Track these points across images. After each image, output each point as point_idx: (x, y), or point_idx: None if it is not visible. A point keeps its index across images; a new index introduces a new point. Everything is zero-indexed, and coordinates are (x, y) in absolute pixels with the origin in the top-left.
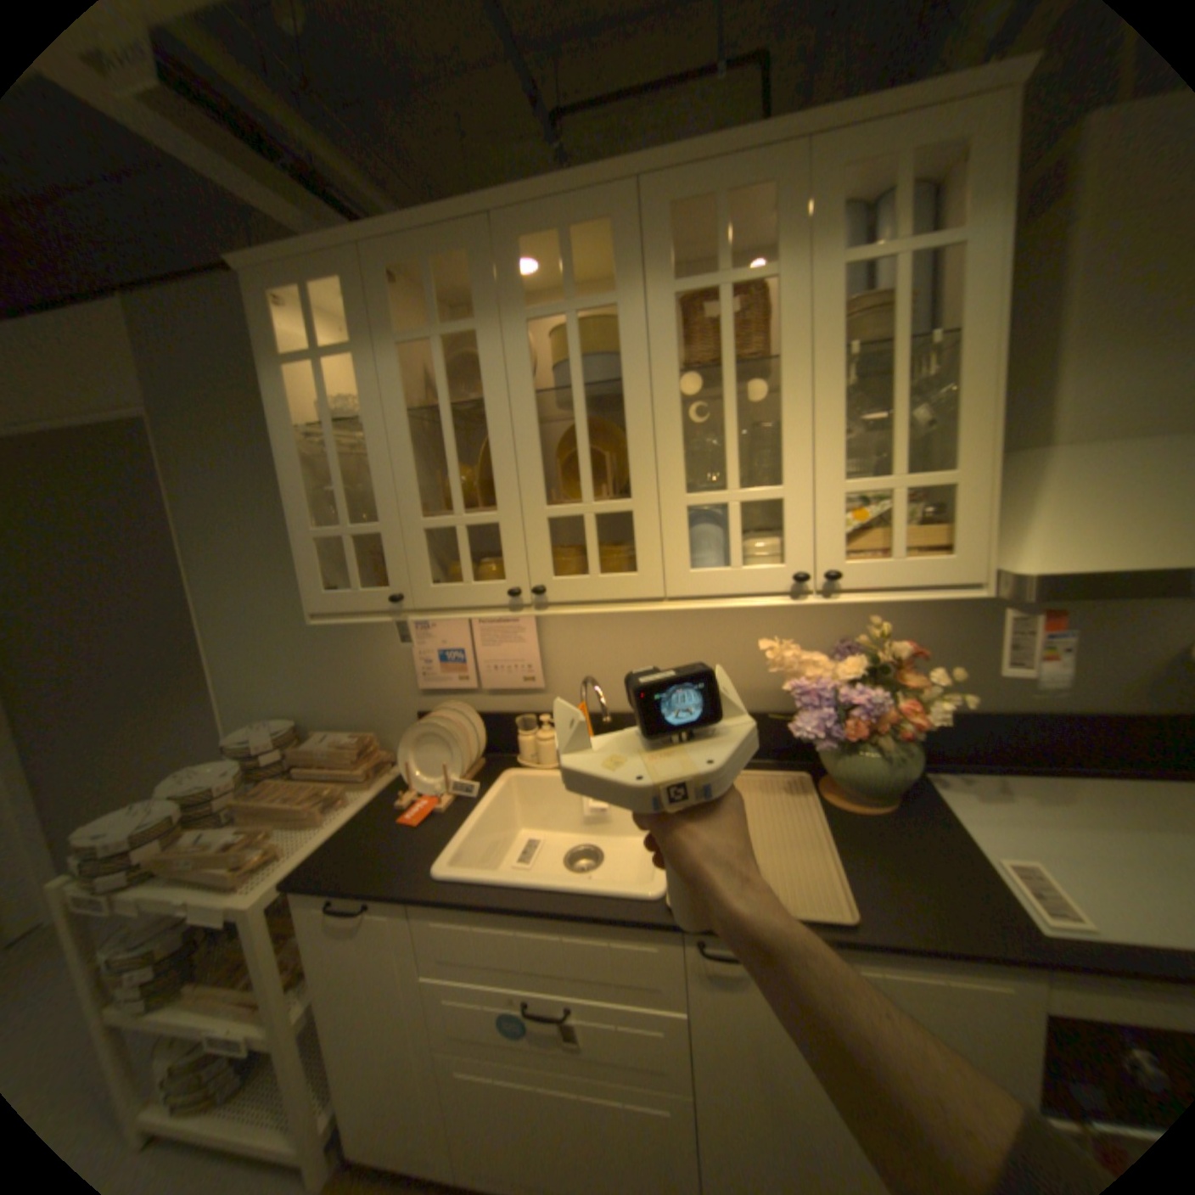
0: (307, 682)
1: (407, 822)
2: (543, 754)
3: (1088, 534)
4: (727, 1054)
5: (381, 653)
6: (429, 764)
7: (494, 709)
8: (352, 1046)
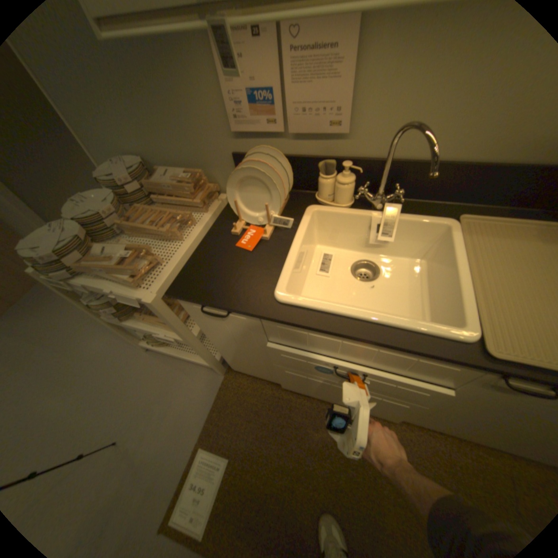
0: (136, 123)
1: (242, 246)
2: (339, 194)
3: None
4: (471, 403)
5: (190, 93)
6: (250, 201)
7: (298, 153)
8: (230, 350)
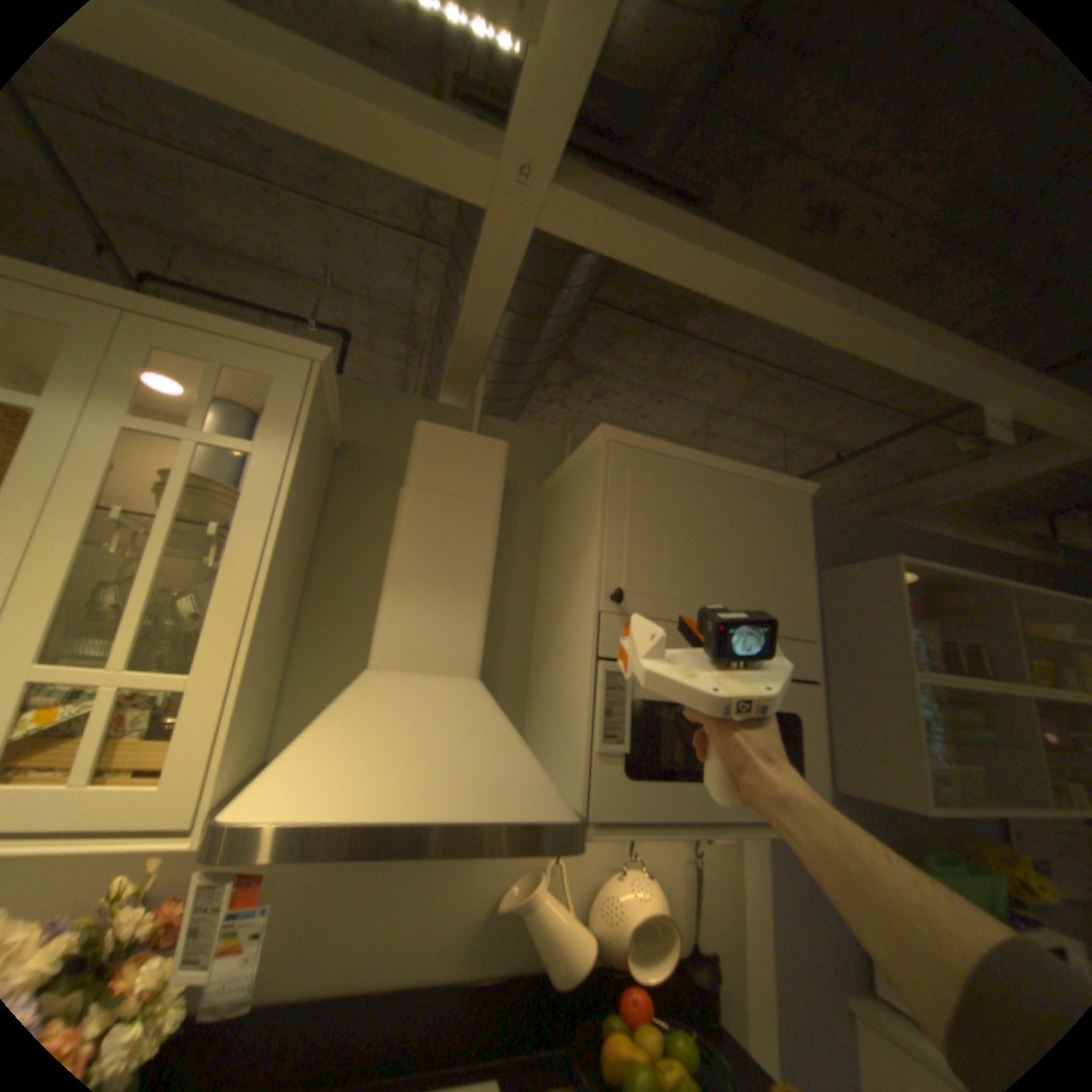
0: None
1: None
2: None
3: (322, 771)
4: None
5: None
6: None
7: None
8: None
